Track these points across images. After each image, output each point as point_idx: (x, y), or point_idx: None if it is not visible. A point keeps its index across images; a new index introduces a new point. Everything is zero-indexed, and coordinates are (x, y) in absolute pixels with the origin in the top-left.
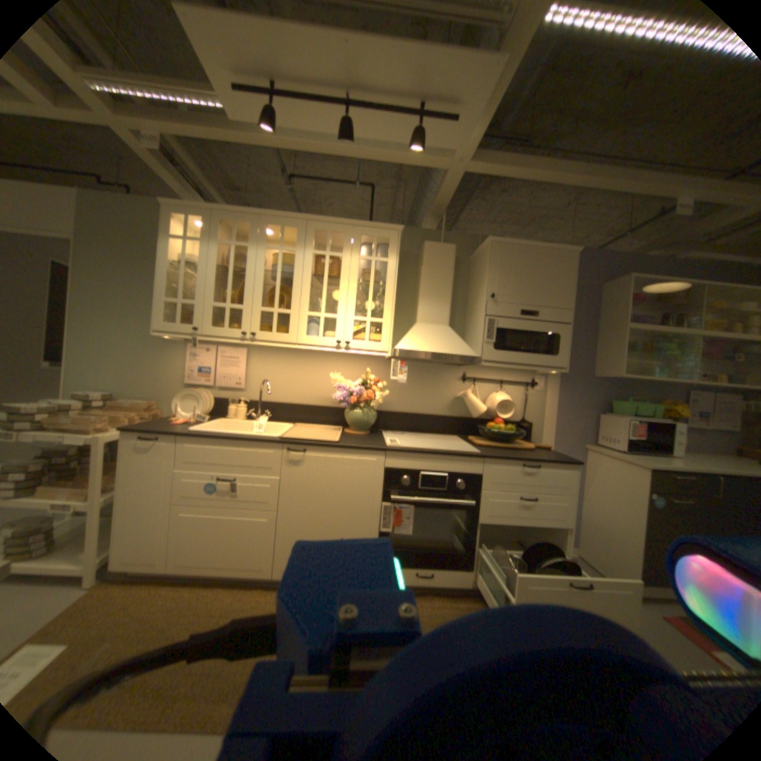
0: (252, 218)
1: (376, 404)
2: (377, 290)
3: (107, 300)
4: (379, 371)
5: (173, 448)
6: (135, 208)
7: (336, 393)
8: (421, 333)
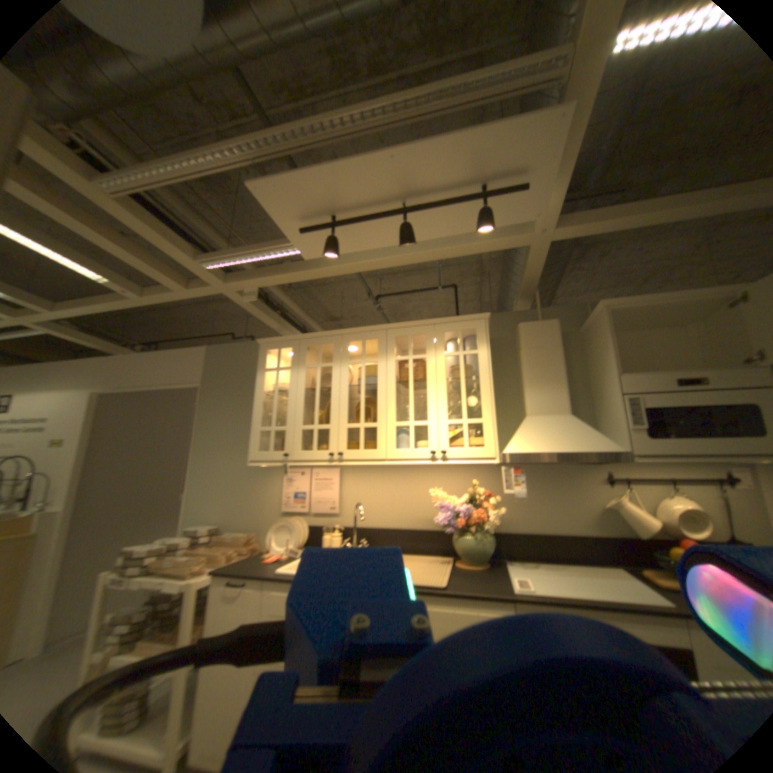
0: (336, 338)
1: (494, 526)
2: (474, 384)
3: (224, 434)
4: (492, 480)
5: (262, 595)
6: (248, 351)
7: (440, 513)
8: (537, 427)
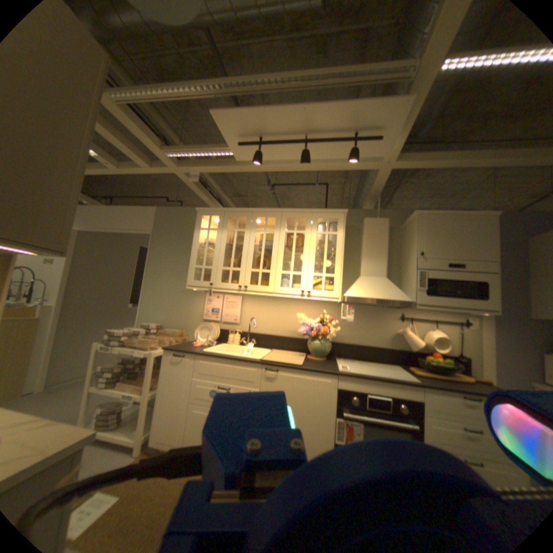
0: (248, 213)
1: (331, 337)
2: (330, 253)
3: (165, 267)
4: (333, 312)
5: (193, 362)
6: (184, 213)
7: (301, 327)
8: (364, 283)
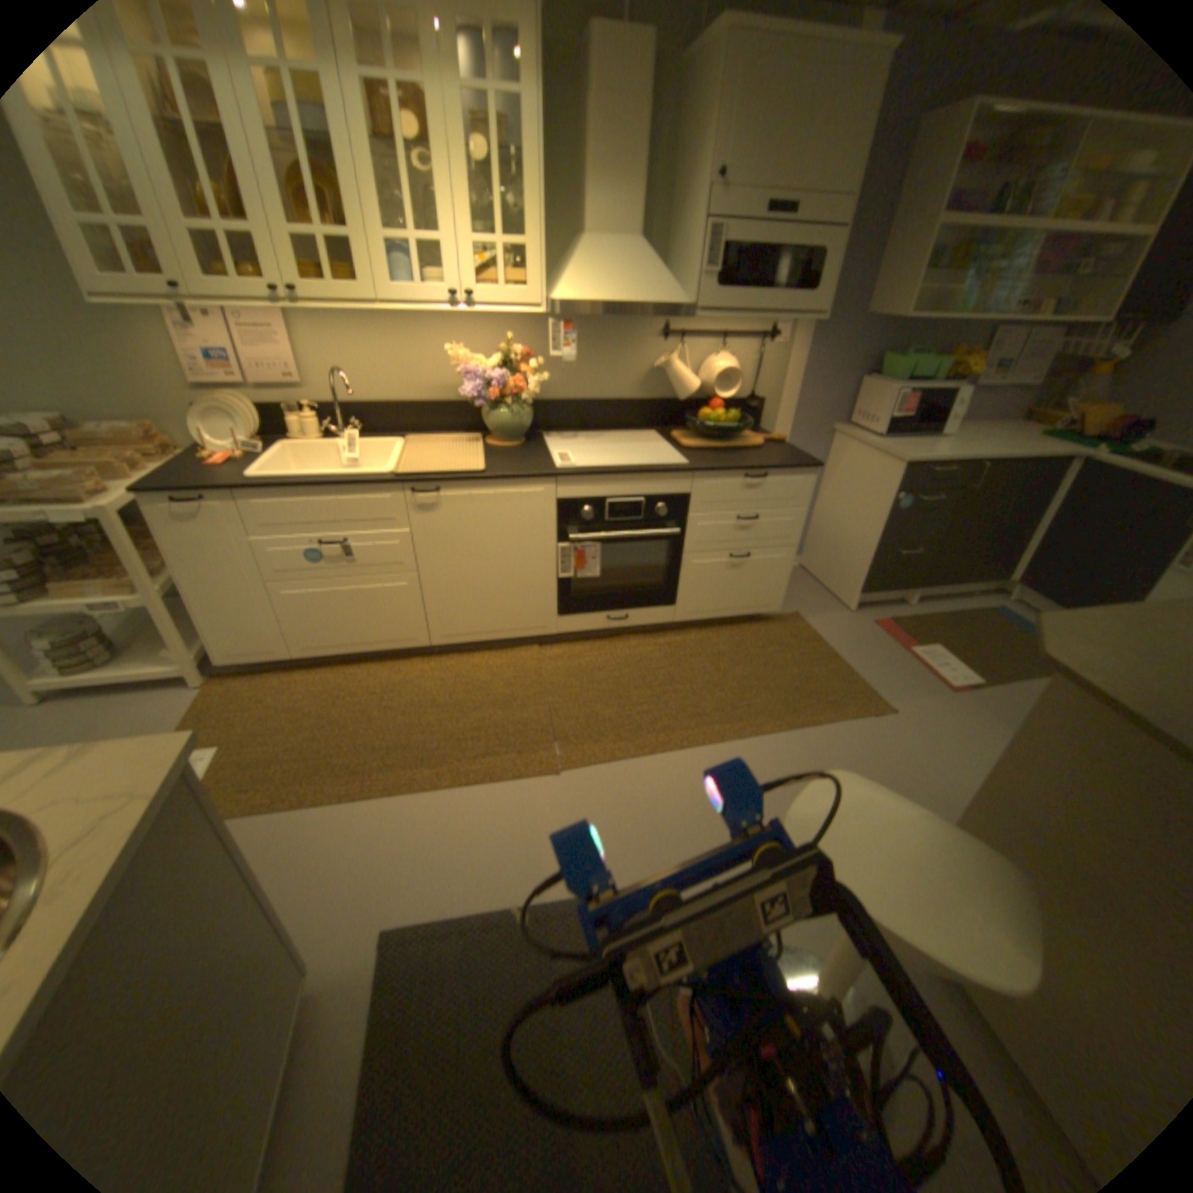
0: None
1: (533, 399)
2: (507, 160)
3: None
4: (529, 333)
5: (238, 510)
6: None
7: (465, 384)
8: (597, 260)
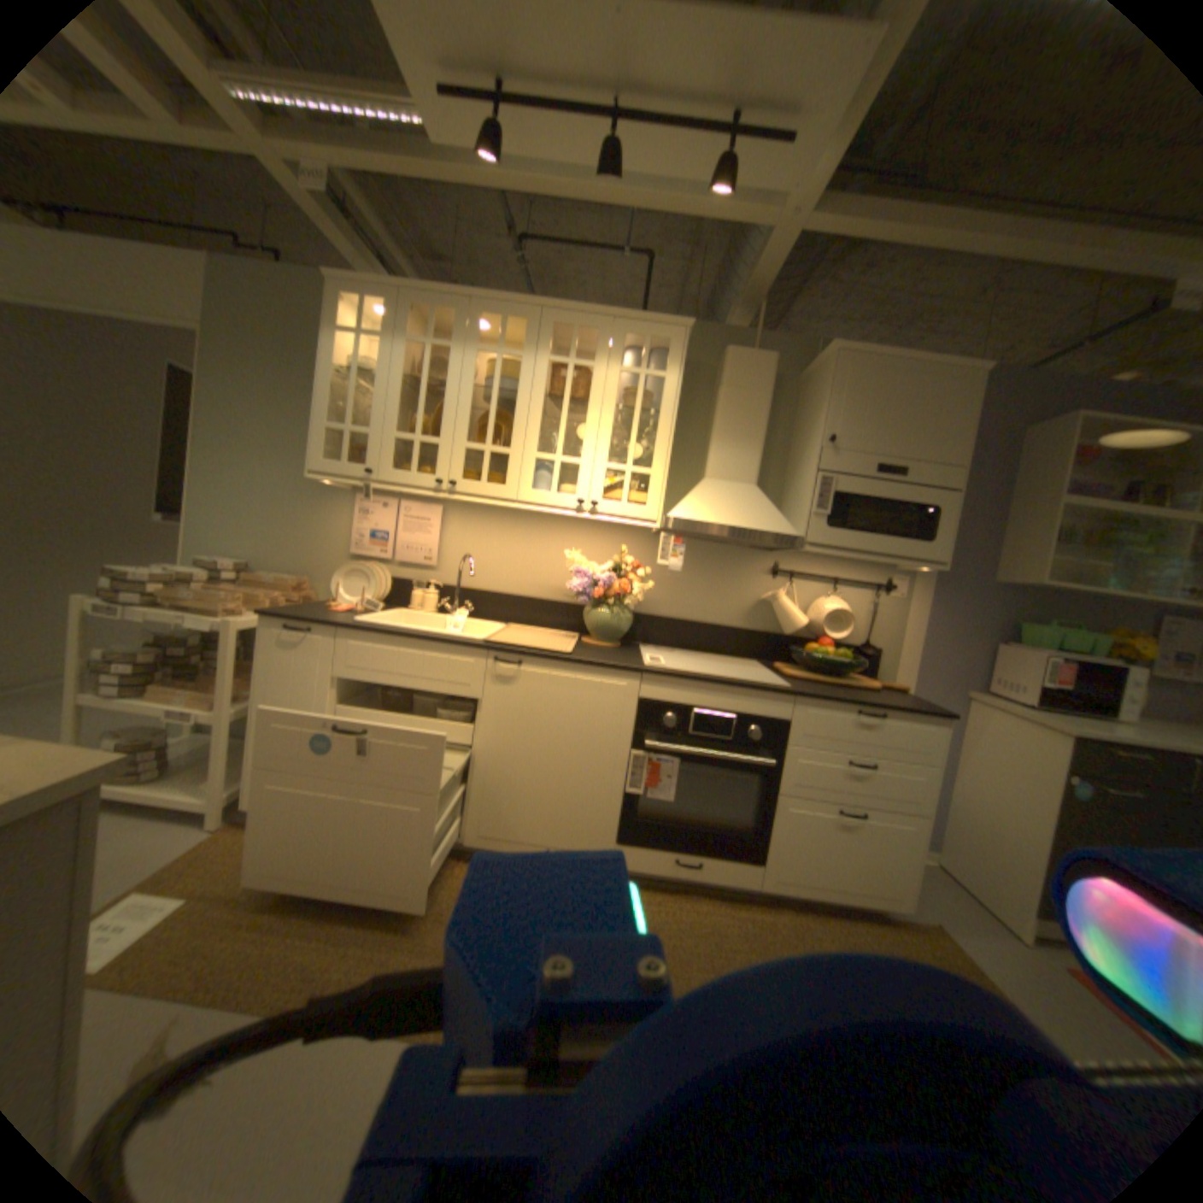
0: (460, 301)
1: (633, 602)
2: (647, 423)
3: (246, 423)
4: (642, 553)
5: (333, 644)
6: (289, 283)
7: (572, 580)
8: (711, 494)
